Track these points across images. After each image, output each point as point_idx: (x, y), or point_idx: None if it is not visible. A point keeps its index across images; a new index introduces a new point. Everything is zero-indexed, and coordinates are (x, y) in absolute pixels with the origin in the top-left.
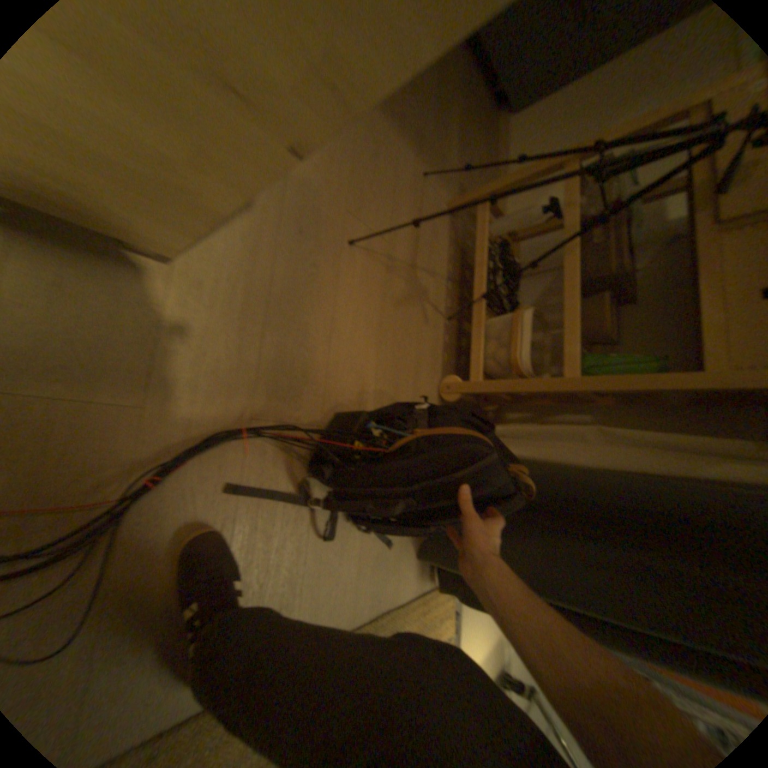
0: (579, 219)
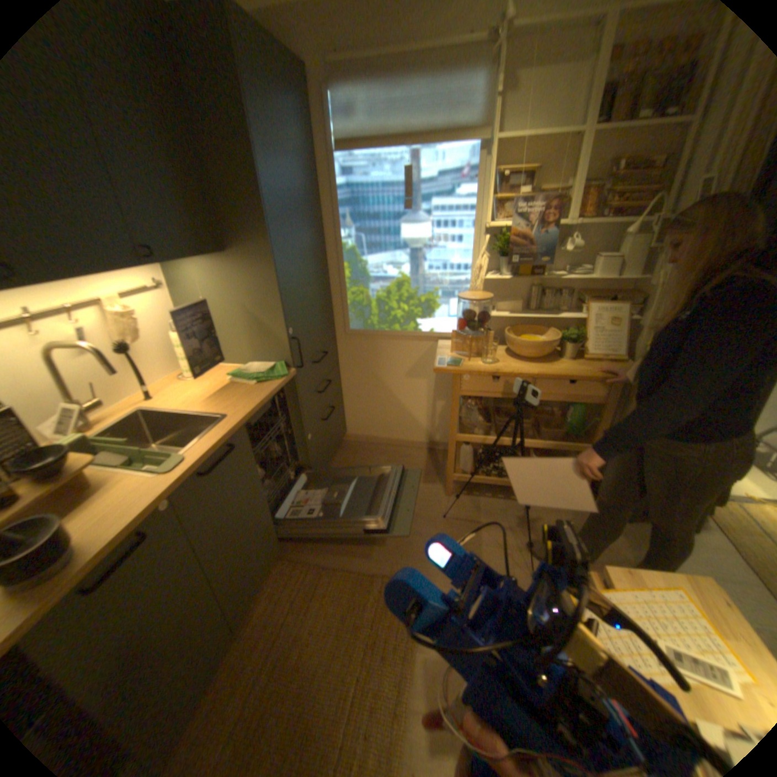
0: (488, 434)
